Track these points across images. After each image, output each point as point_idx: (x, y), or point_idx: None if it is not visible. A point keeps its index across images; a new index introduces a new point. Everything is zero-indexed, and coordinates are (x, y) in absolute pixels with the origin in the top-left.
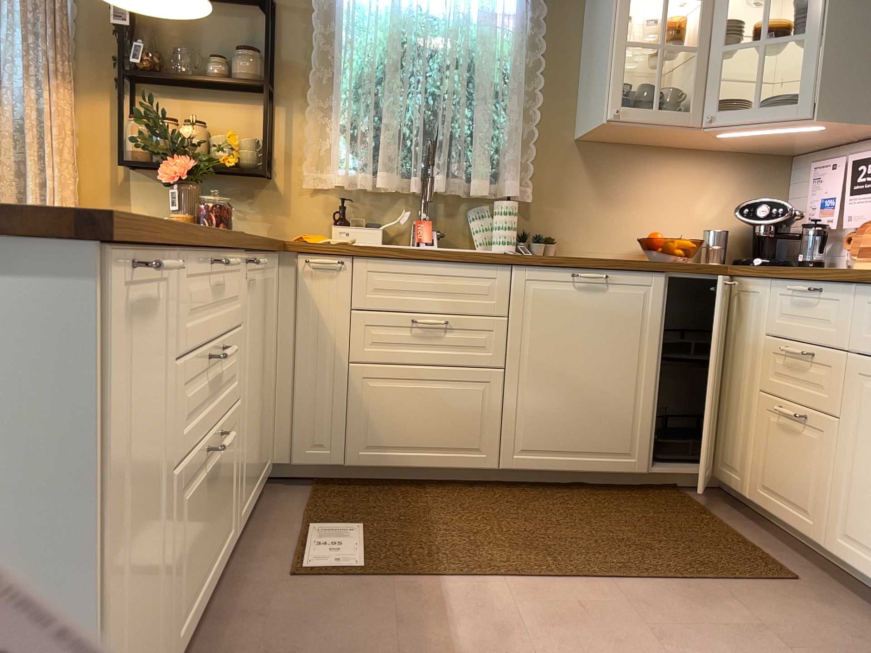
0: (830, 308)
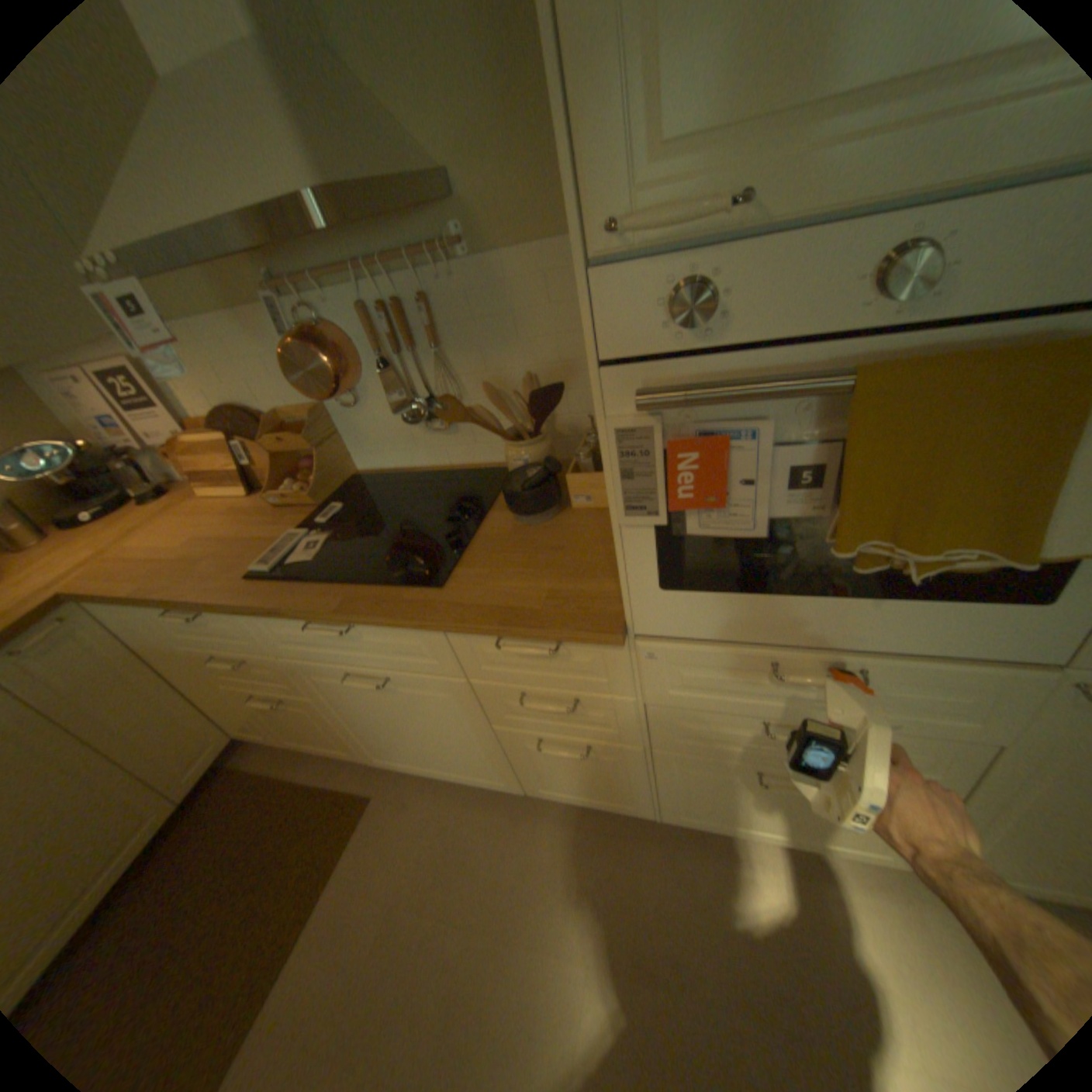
0: (224, 627)
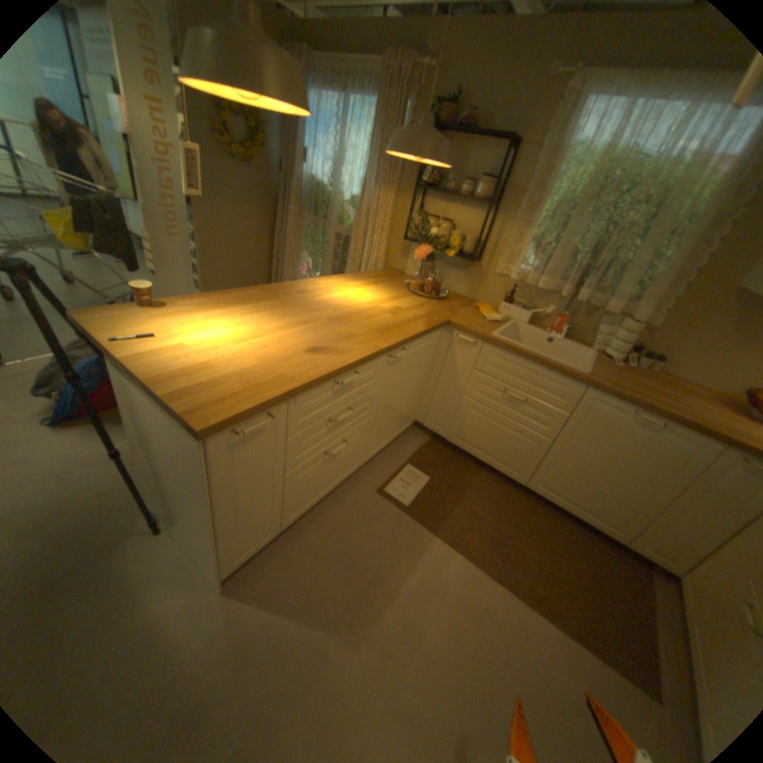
0: None
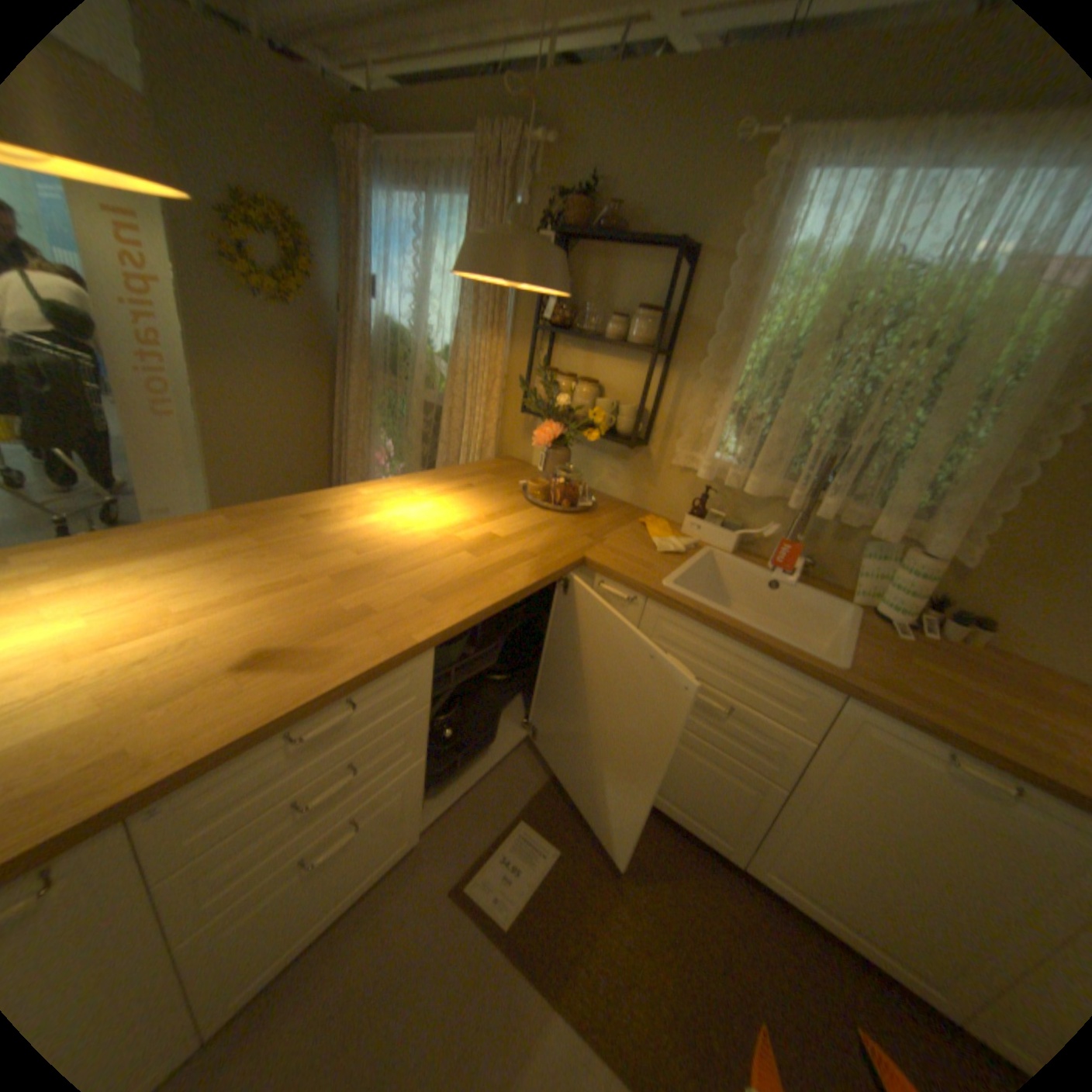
0: None
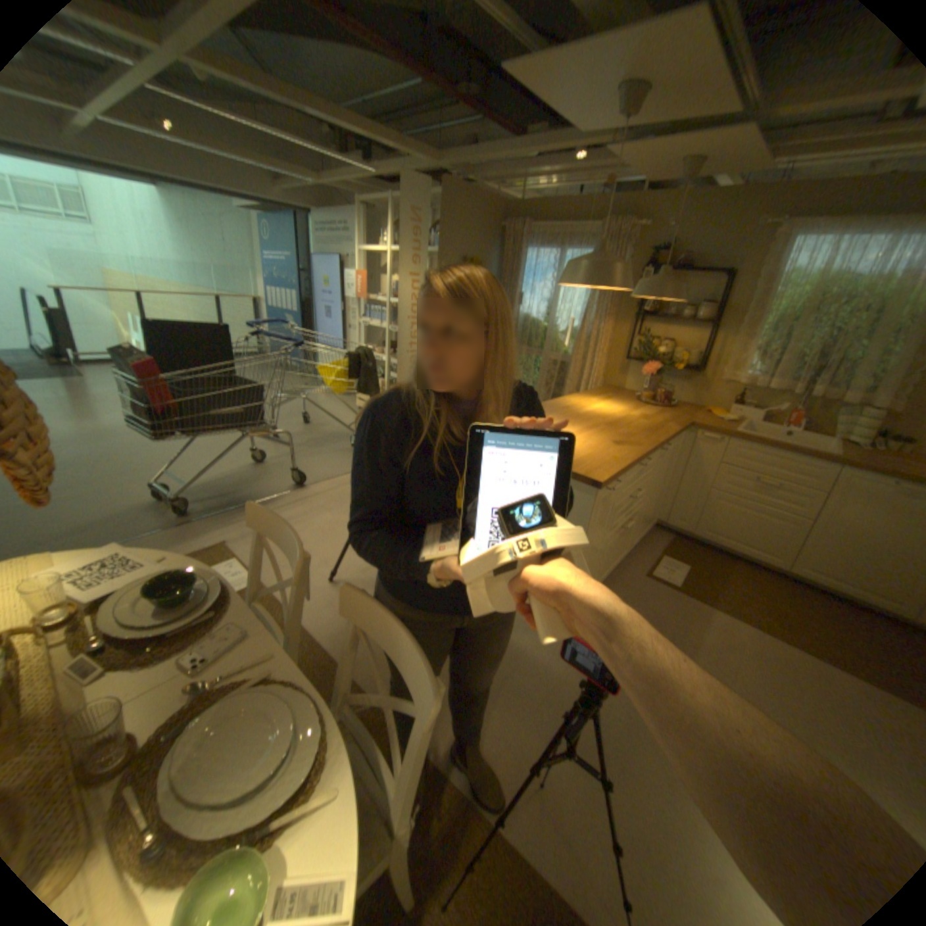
0: None
